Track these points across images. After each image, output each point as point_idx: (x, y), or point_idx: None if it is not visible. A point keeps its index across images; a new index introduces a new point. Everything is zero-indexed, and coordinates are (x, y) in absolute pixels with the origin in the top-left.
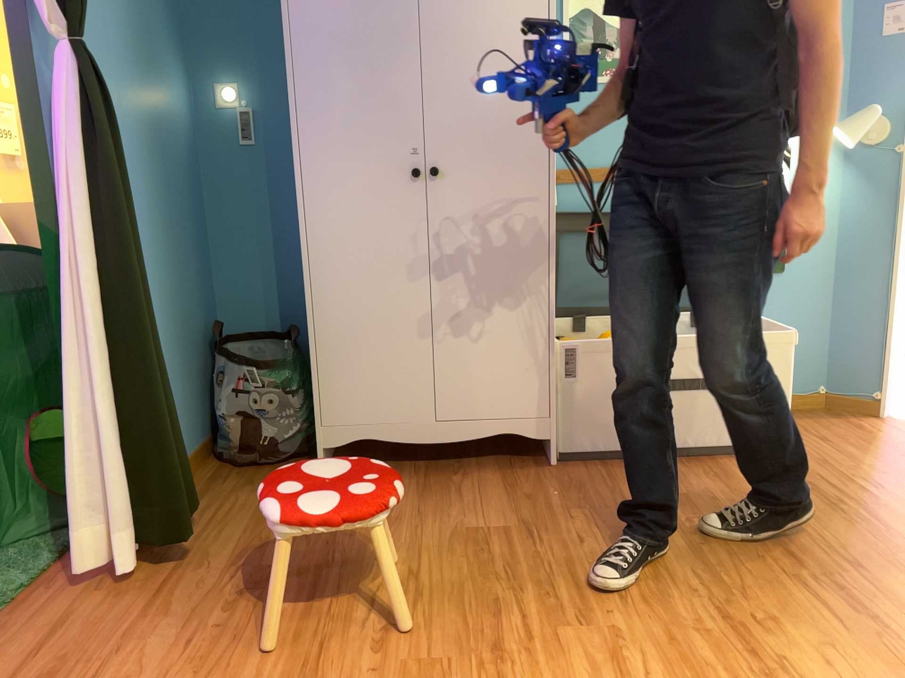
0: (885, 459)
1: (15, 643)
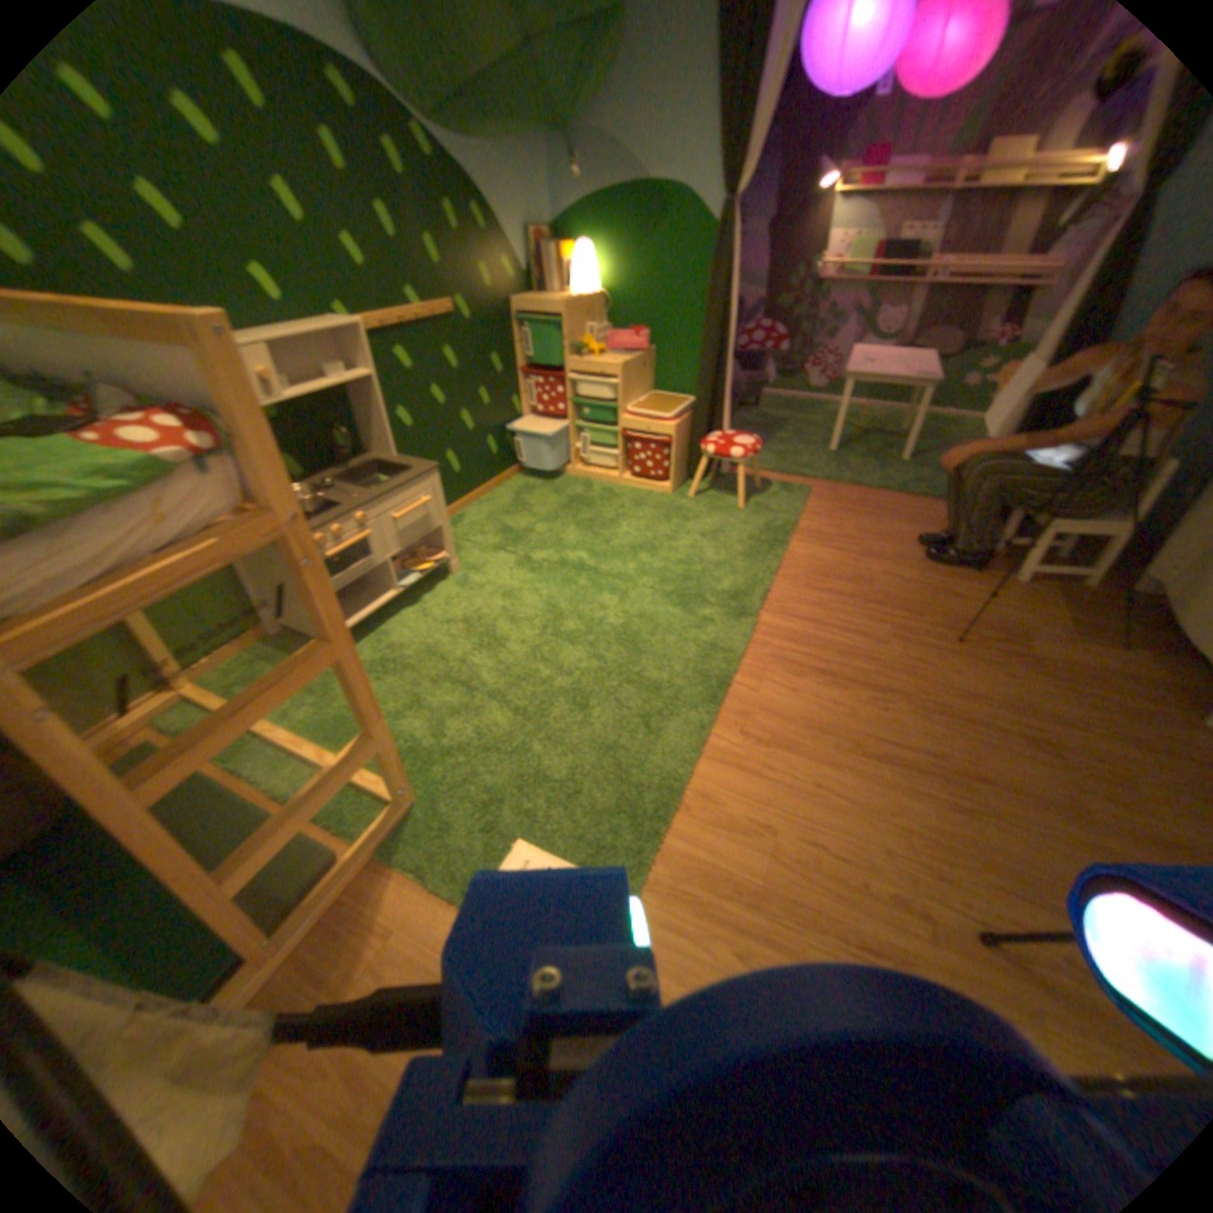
0: None
1: (900, 504)
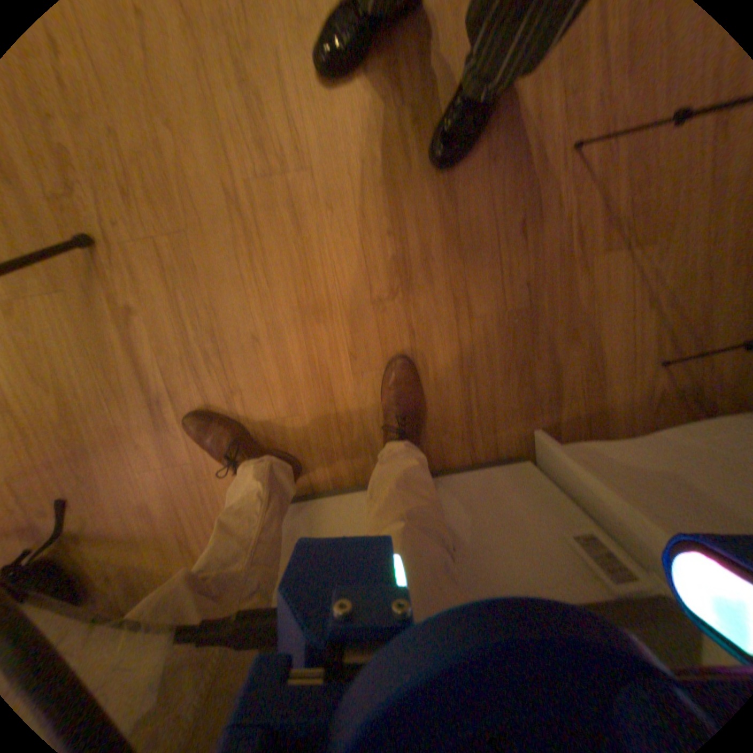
0: (119, 494)
1: None
